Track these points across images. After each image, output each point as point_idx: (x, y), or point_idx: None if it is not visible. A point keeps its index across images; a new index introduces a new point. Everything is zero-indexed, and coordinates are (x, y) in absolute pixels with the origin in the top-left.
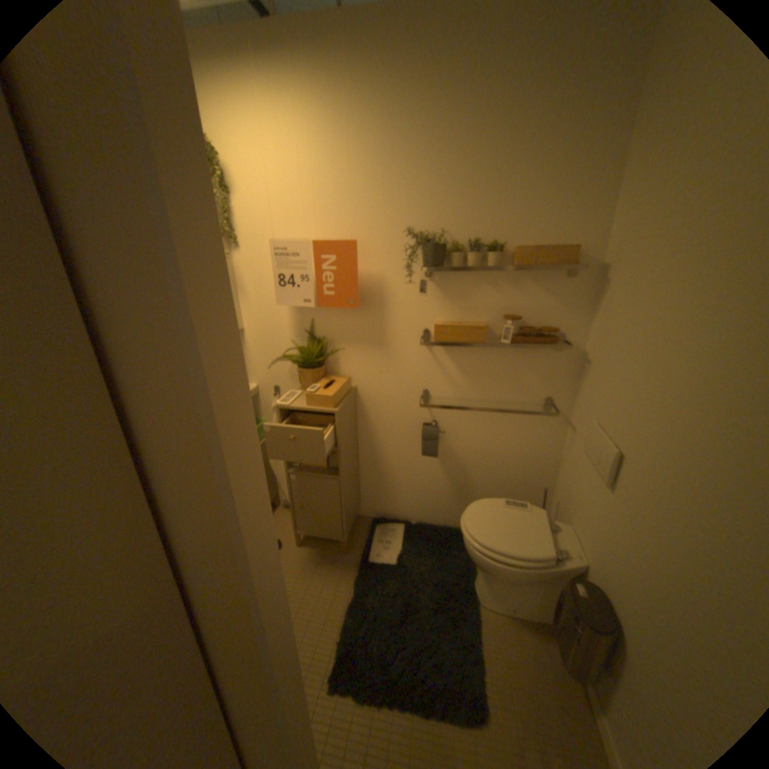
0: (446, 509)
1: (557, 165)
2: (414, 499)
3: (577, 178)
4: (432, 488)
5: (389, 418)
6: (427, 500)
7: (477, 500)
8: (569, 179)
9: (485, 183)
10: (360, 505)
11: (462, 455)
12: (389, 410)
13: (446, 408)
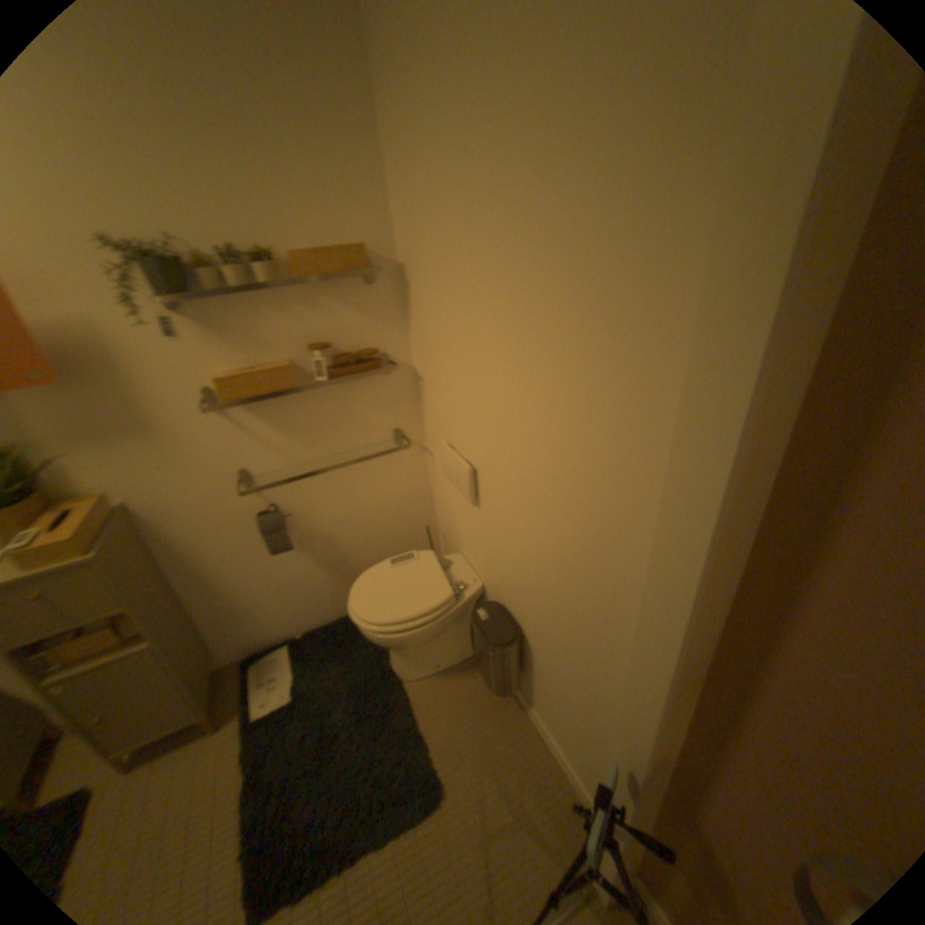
0: (331, 600)
1: (298, 135)
2: (285, 610)
3: (330, 155)
4: (303, 585)
5: (200, 528)
6: (303, 603)
7: (362, 571)
8: (320, 156)
9: (204, 157)
10: (209, 659)
11: (324, 531)
12: (195, 517)
13: (279, 483)
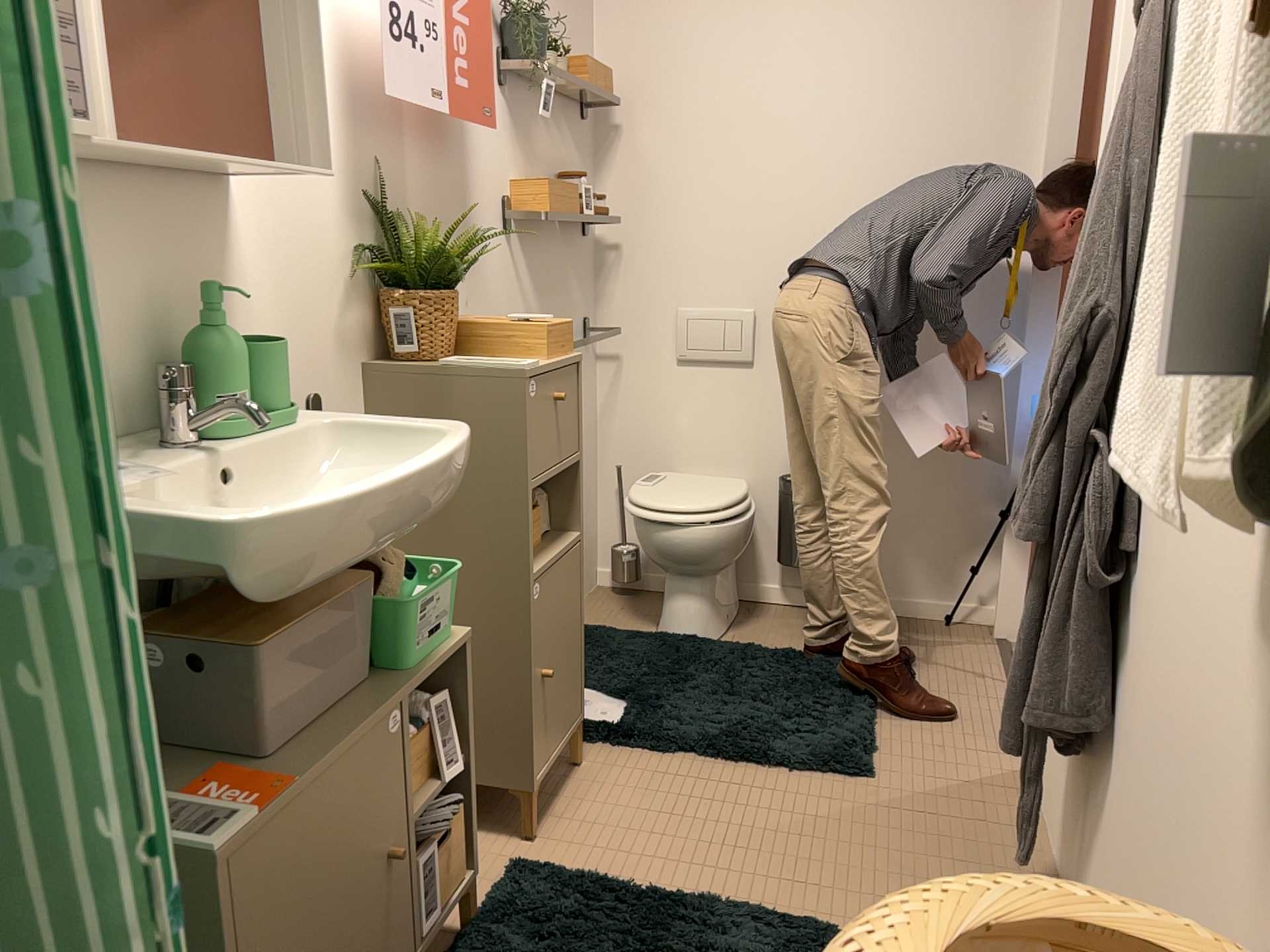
0: None
1: None
2: None
3: None
4: None
5: None
6: None
7: None
8: None
9: None
10: None
11: None
12: None
13: None
